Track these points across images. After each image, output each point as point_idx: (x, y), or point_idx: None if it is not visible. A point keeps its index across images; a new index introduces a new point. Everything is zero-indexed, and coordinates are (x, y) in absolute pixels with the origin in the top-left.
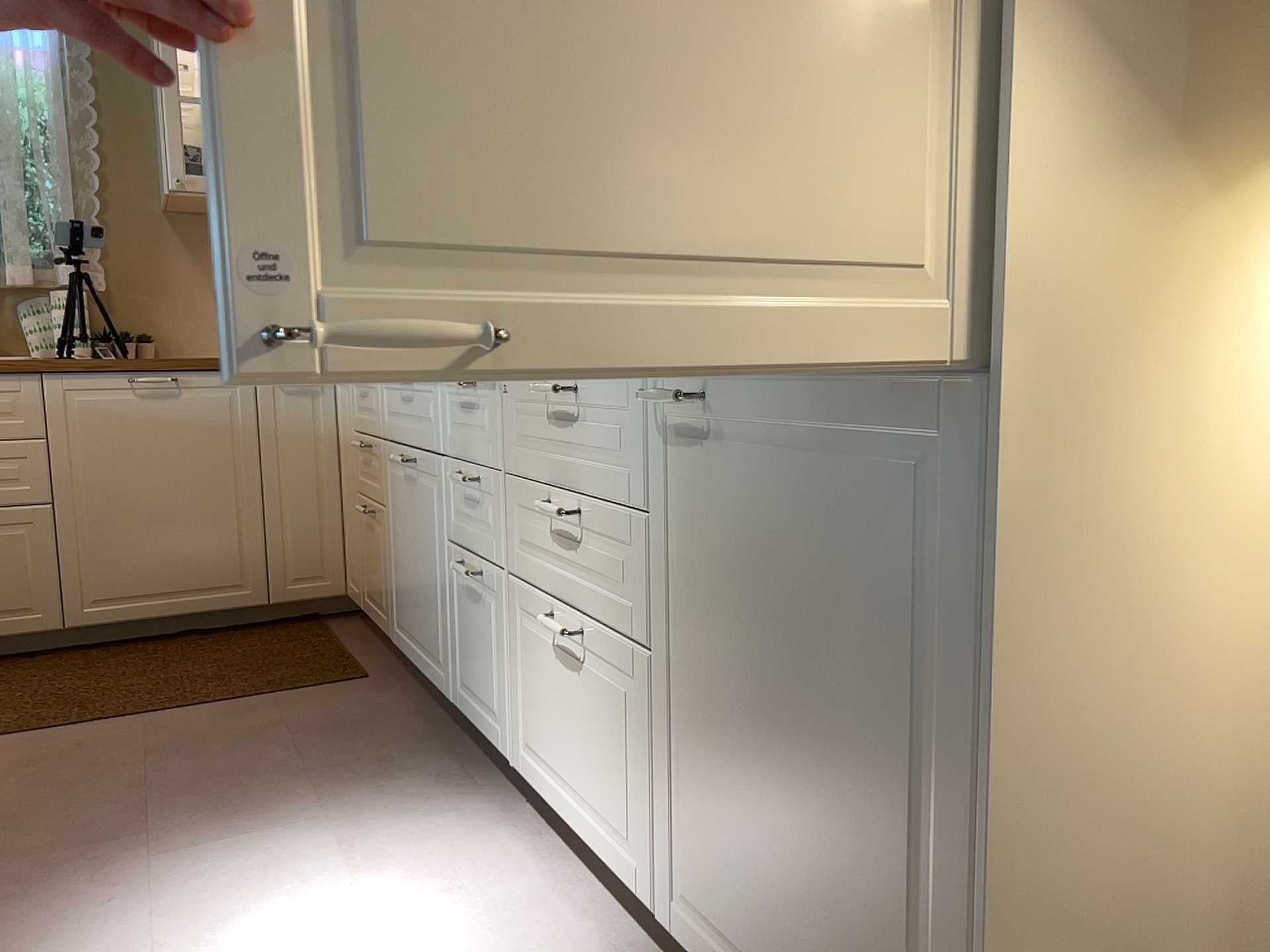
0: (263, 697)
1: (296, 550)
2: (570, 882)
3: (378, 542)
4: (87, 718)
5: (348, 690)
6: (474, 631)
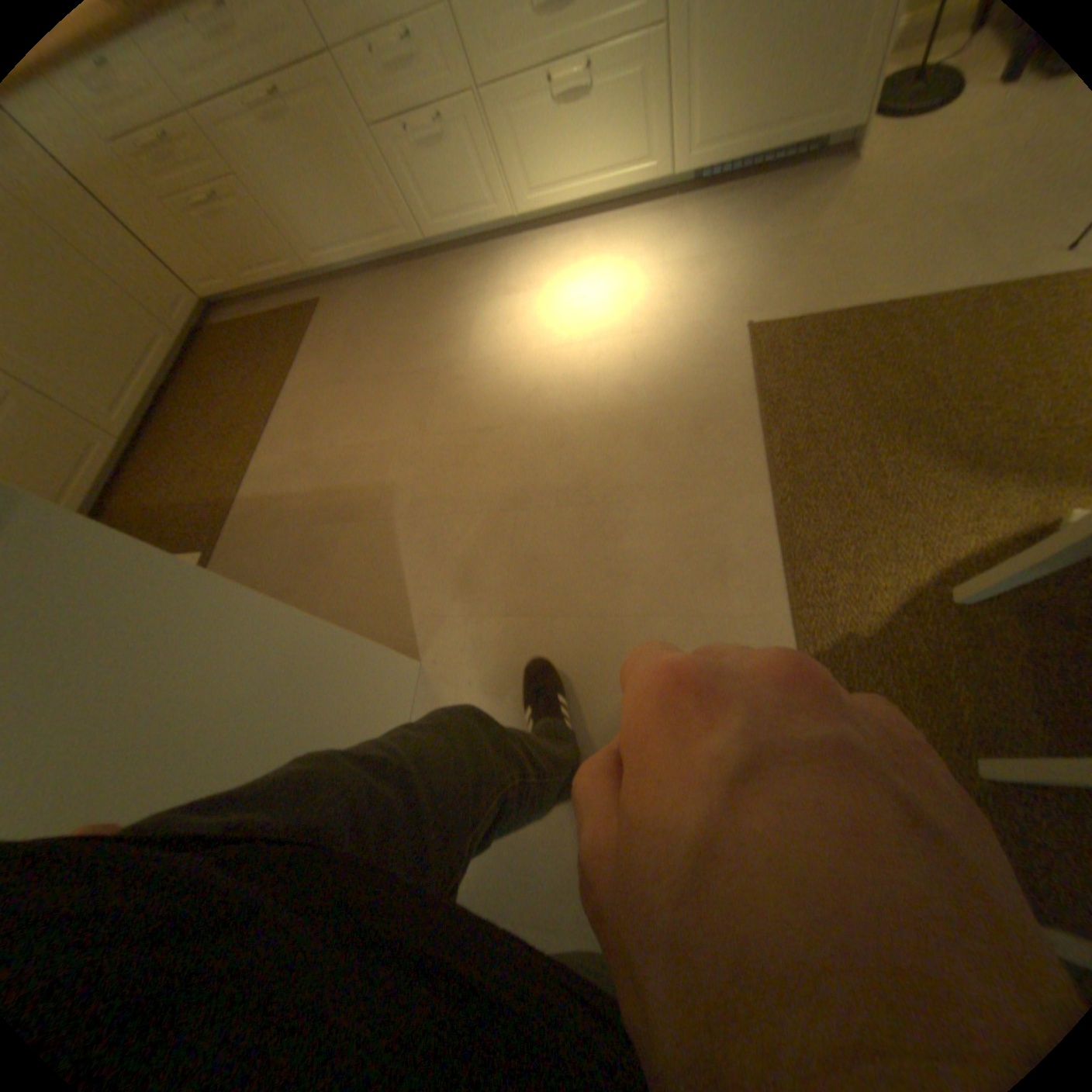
0: (301, 343)
1: (149, 290)
2: (587, 223)
3: (236, 214)
4: (259, 421)
5: (325, 307)
6: (435, 165)
